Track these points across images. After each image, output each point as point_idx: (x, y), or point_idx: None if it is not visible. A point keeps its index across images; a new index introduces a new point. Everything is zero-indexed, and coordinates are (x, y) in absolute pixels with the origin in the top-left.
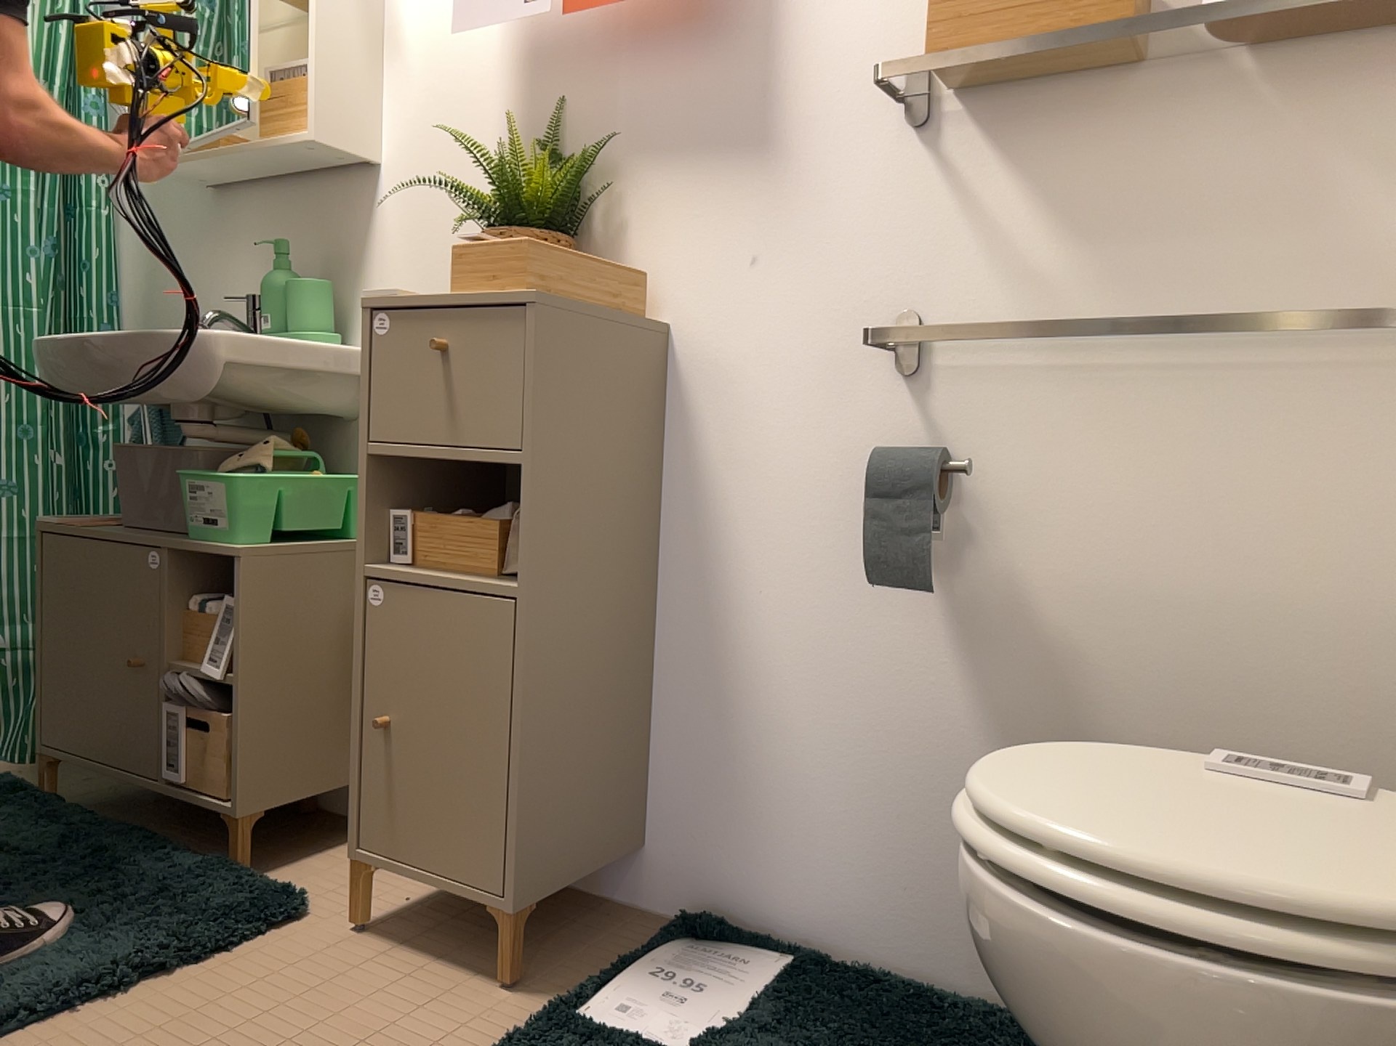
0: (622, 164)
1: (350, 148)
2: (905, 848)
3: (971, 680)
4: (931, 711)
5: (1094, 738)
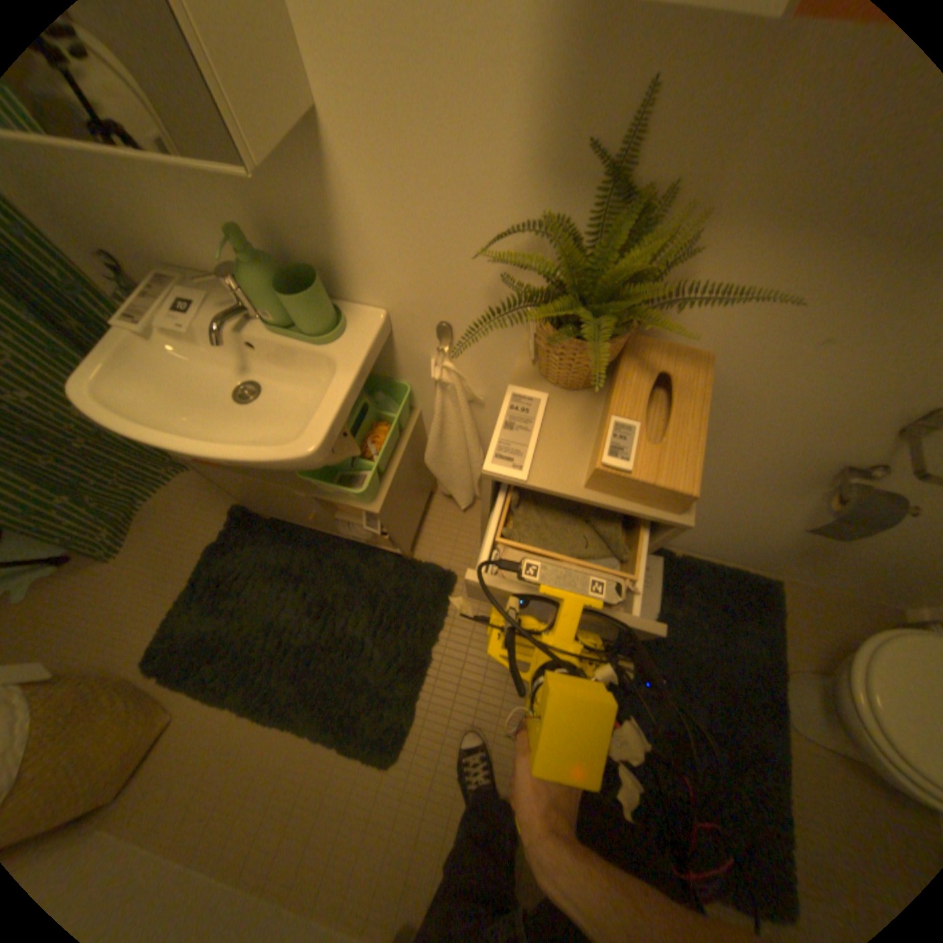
0: (721, 200)
1: (277, 125)
2: (728, 542)
3: (809, 524)
4: (777, 525)
5: (859, 545)
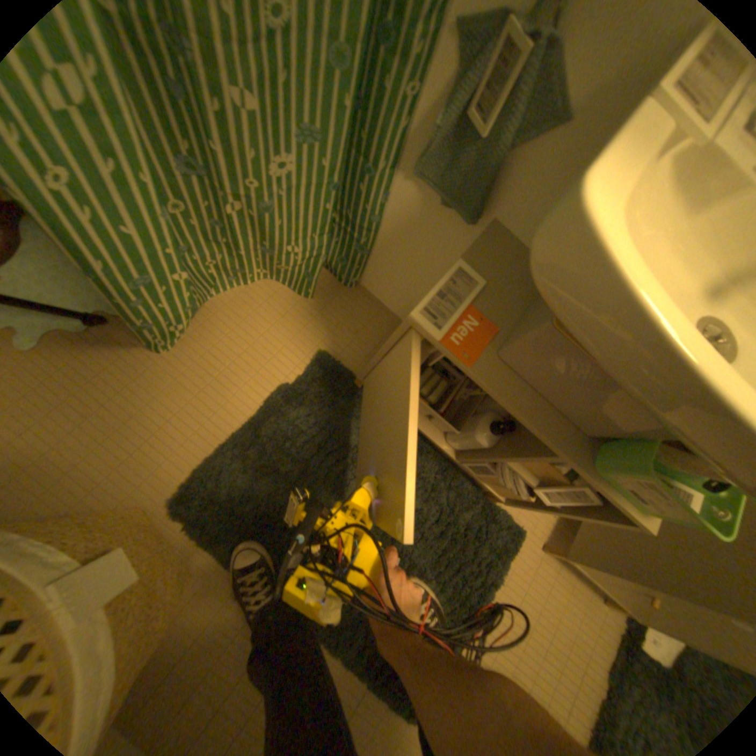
0: None
1: None
2: None
3: None
4: None
5: None
